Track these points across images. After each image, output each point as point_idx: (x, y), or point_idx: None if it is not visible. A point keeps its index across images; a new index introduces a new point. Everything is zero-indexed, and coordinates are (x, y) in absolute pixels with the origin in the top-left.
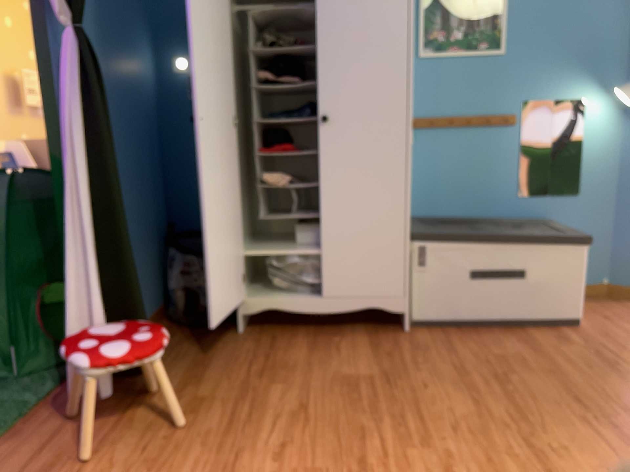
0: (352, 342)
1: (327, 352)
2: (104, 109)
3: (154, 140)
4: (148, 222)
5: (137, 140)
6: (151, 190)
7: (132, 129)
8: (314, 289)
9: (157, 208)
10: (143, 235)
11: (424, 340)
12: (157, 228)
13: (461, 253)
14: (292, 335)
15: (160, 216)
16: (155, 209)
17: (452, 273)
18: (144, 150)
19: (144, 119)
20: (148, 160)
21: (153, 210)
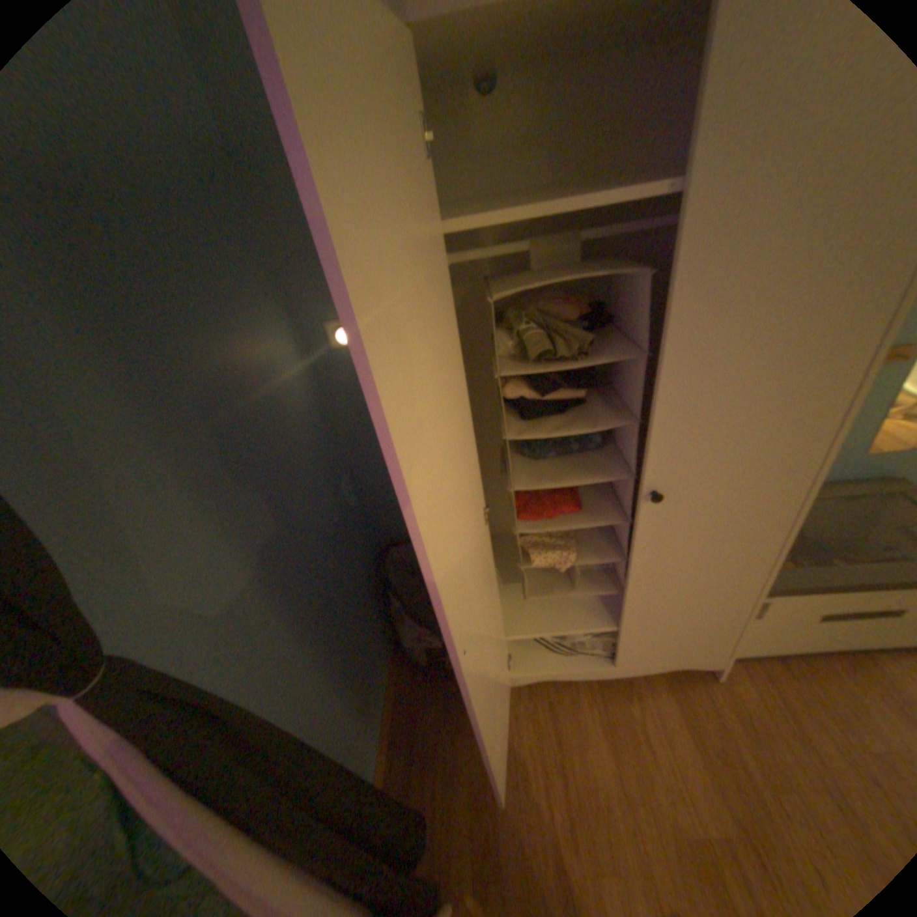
0: (663, 721)
1: (641, 758)
2: (269, 746)
3: (333, 471)
4: (359, 589)
5: (314, 516)
6: (350, 546)
7: (304, 512)
8: (607, 663)
9: (362, 549)
10: (359, 616)
11: (756, 707)
12: (368, 574)
13: (820, 604)
14: (575, 701)
15: (368, 551)
16: (360, 557)
17: (797, 622)
18: (327, 512)
19: (312, 466)
20: (335, 515)
21: (358, 564)
